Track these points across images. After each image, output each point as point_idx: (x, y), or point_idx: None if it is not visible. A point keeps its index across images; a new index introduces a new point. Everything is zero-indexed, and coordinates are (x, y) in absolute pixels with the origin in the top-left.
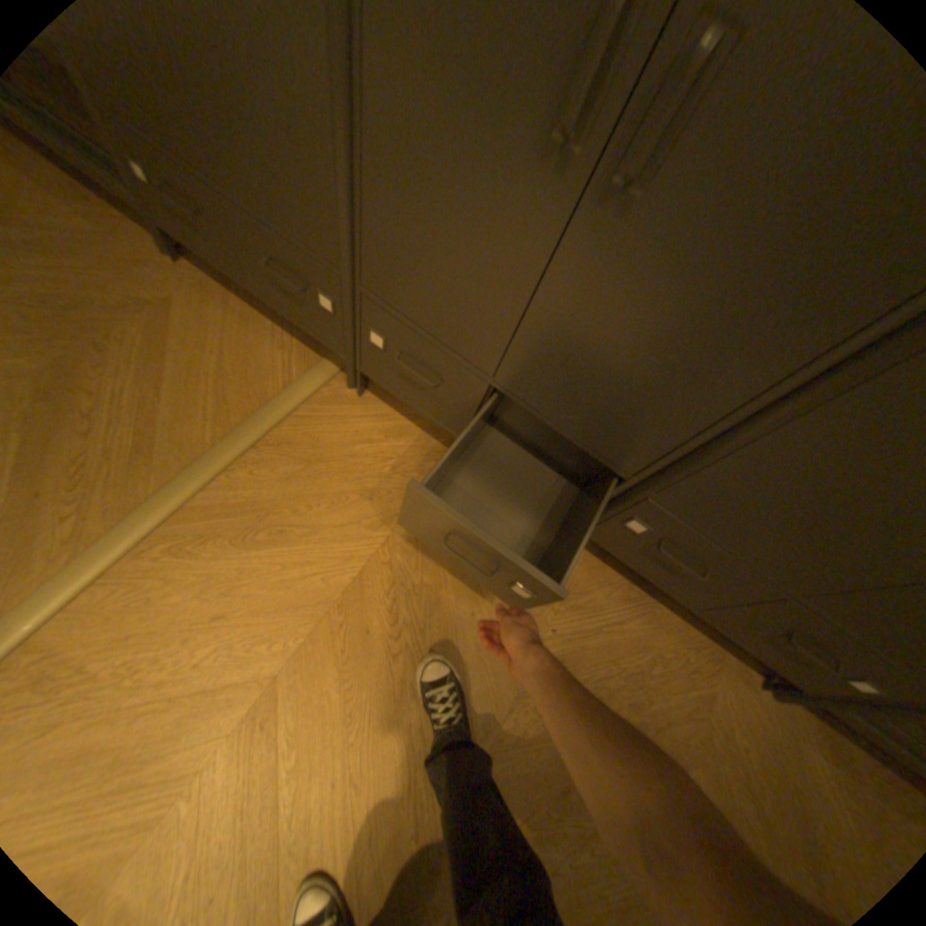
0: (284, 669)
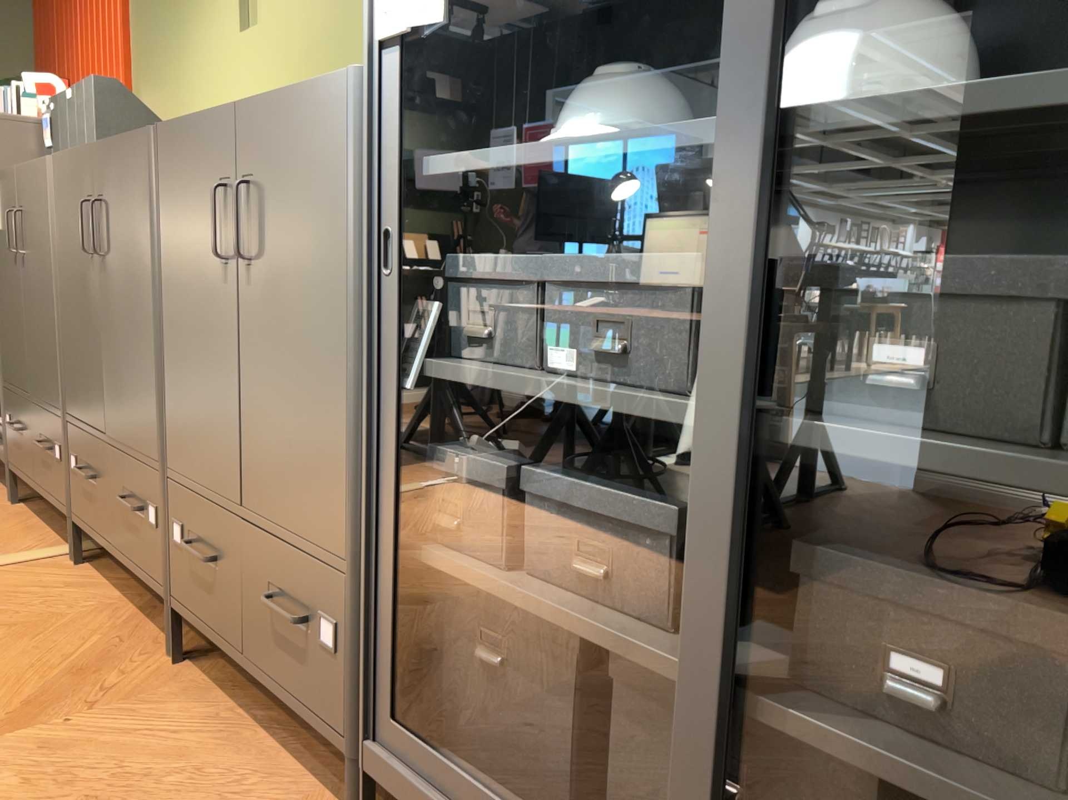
0: None
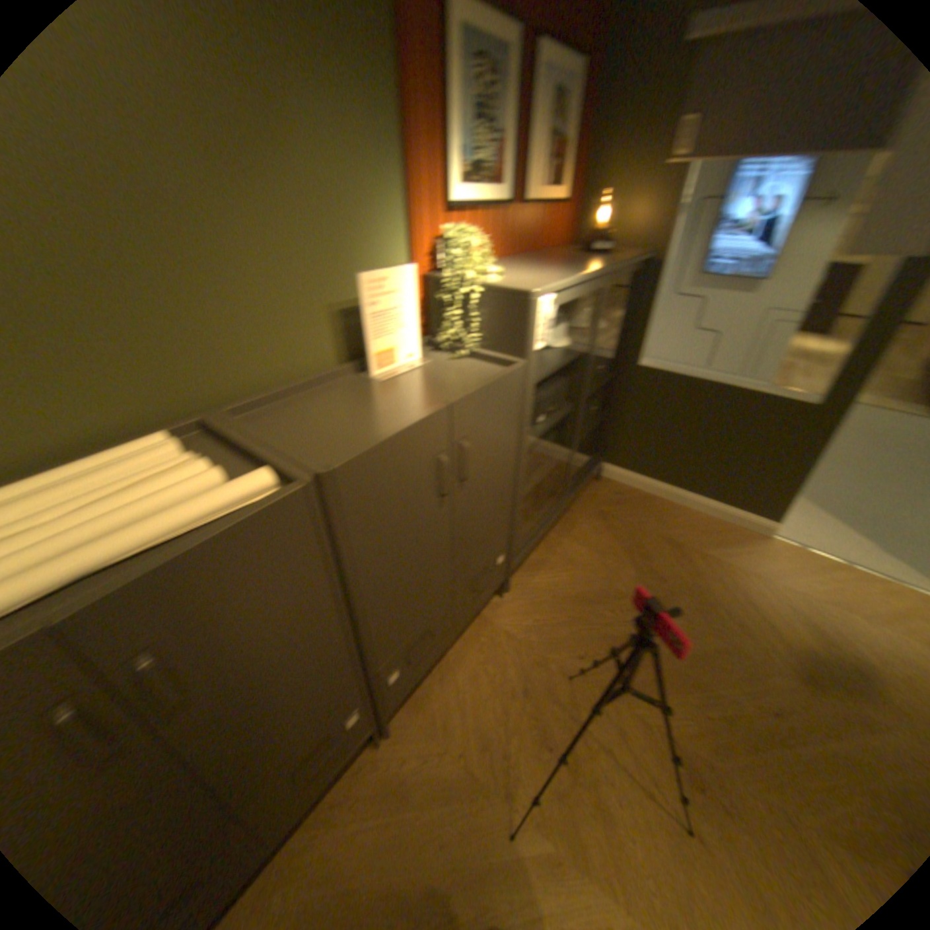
0: None
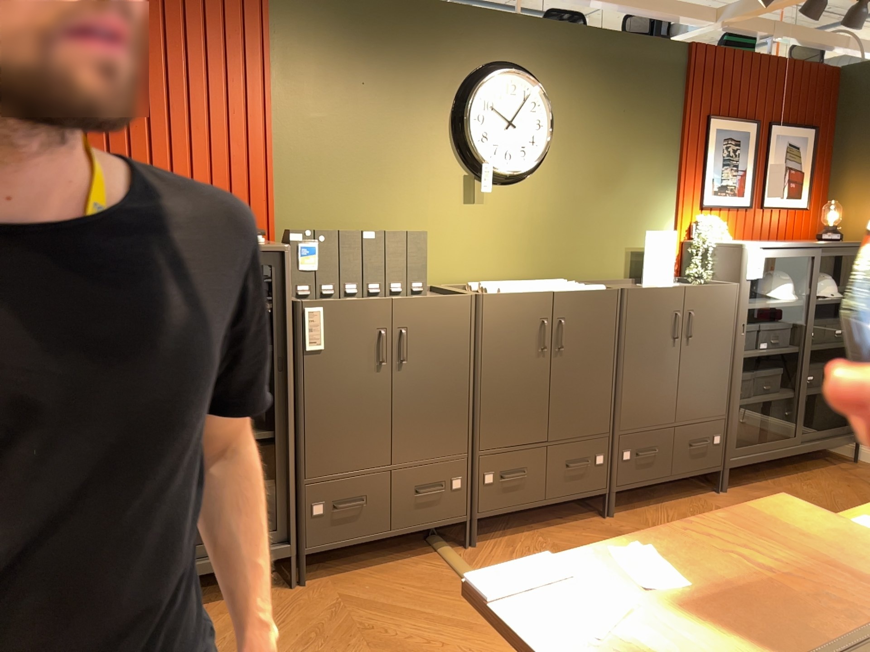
0: None
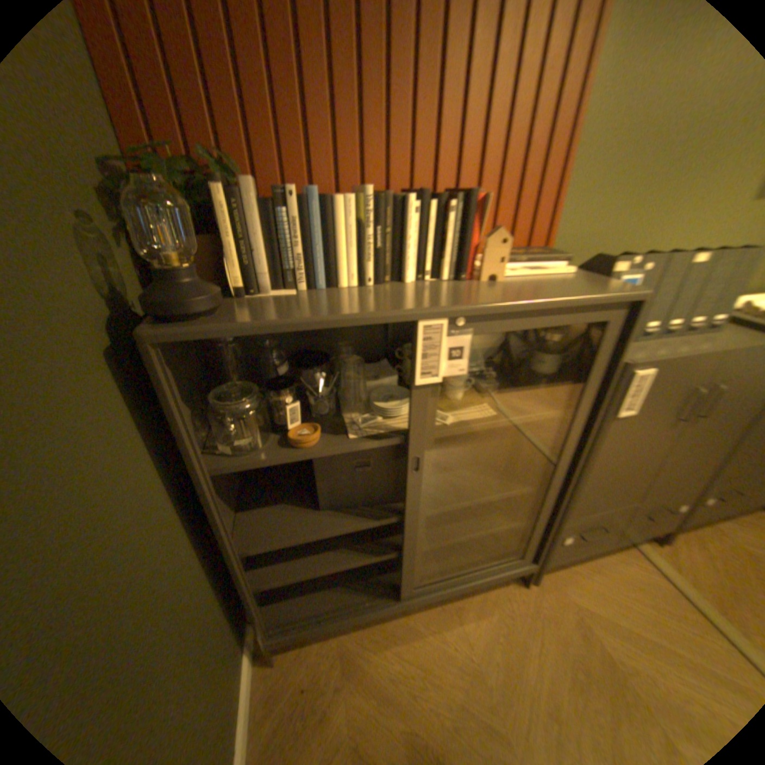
0: None
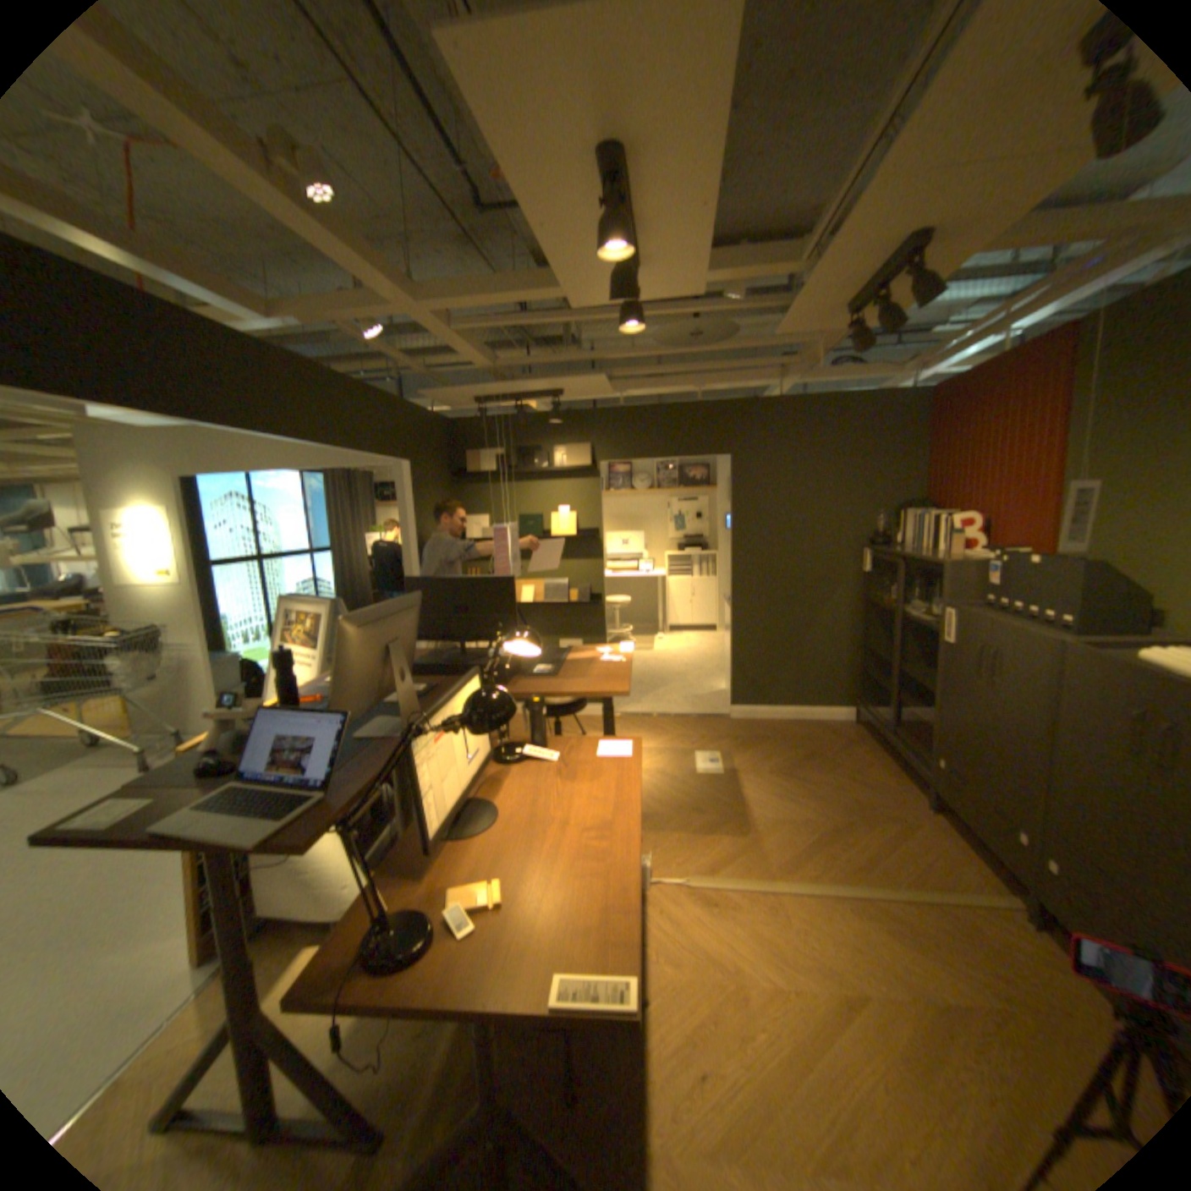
0: (883, 1004)
